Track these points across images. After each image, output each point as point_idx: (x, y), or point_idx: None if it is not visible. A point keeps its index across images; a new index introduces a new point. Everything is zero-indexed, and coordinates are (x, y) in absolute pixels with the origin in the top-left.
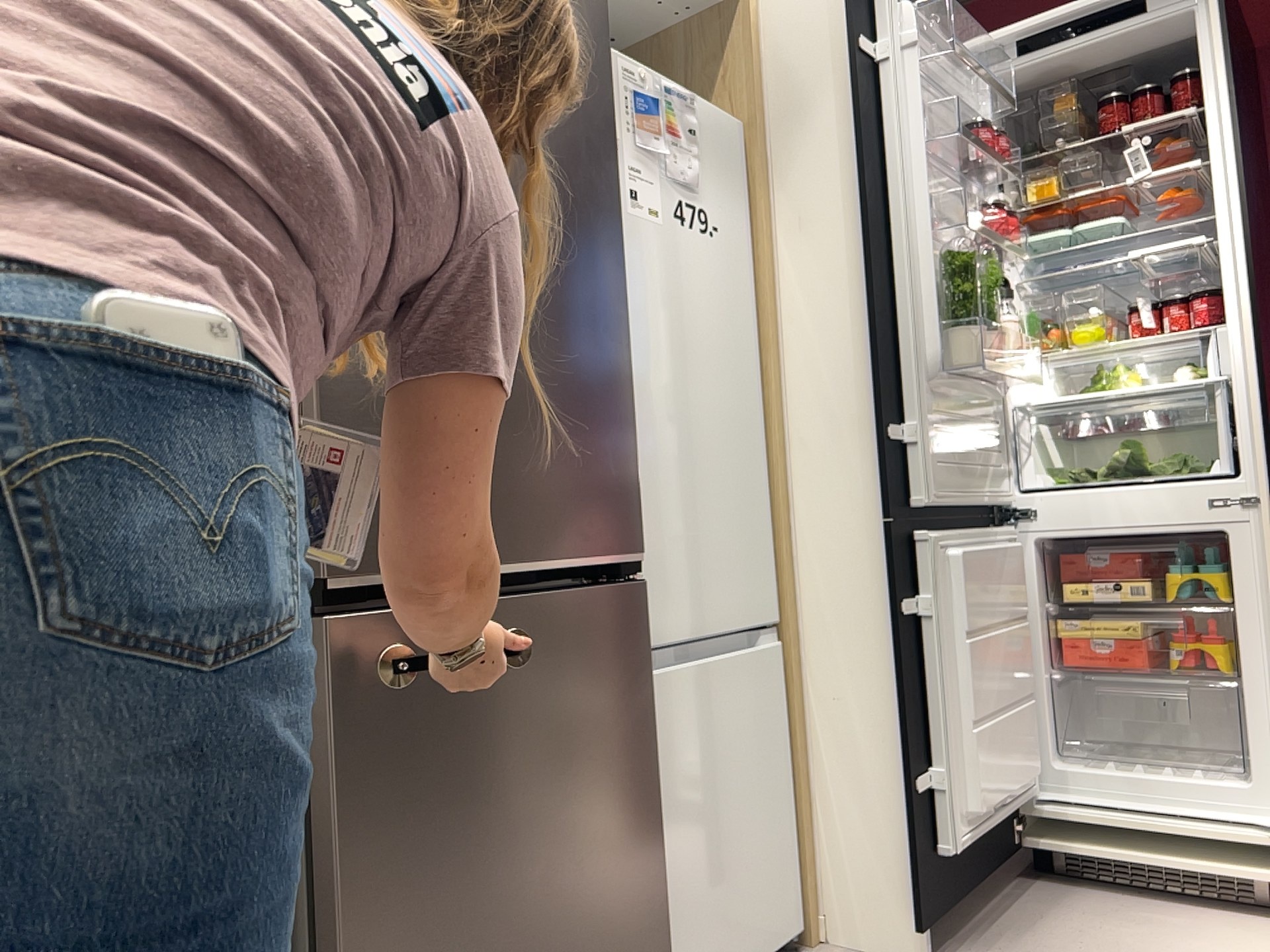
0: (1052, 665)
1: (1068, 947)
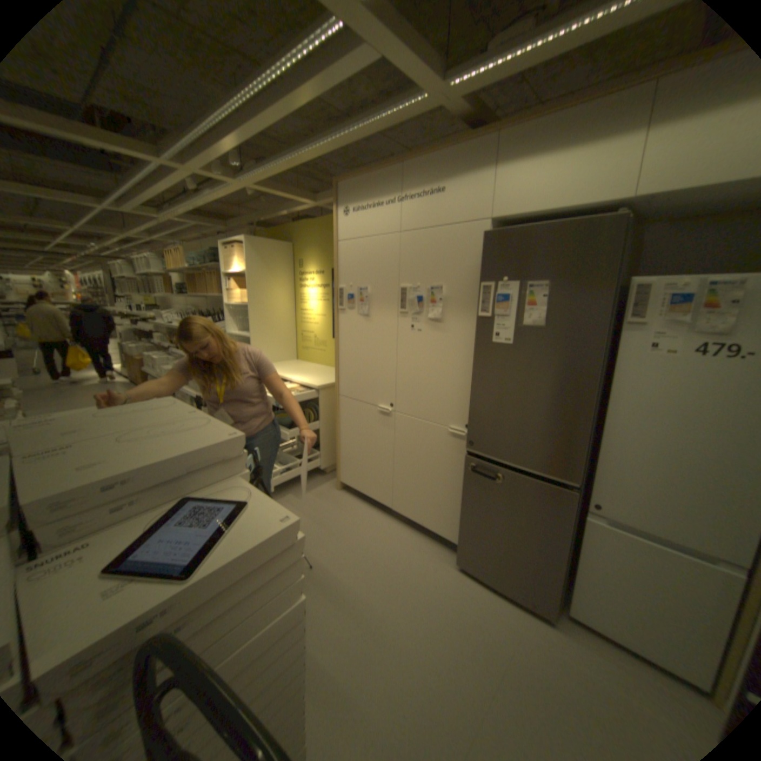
0: None
1: None
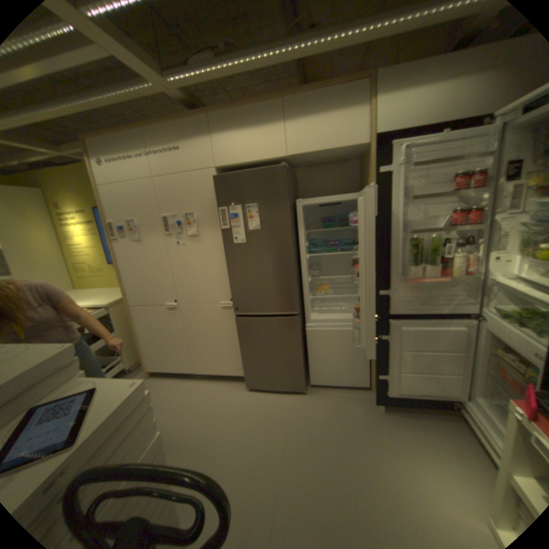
0: (488, 371)
1: (421, 438)
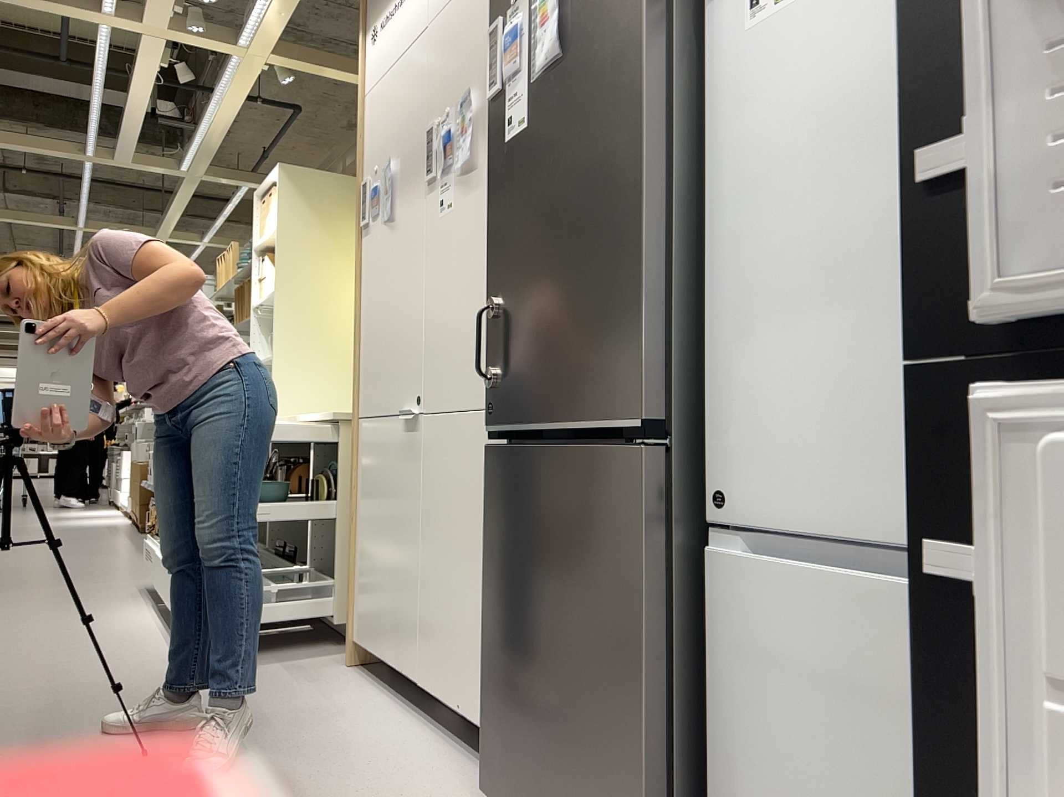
0: None
1: None
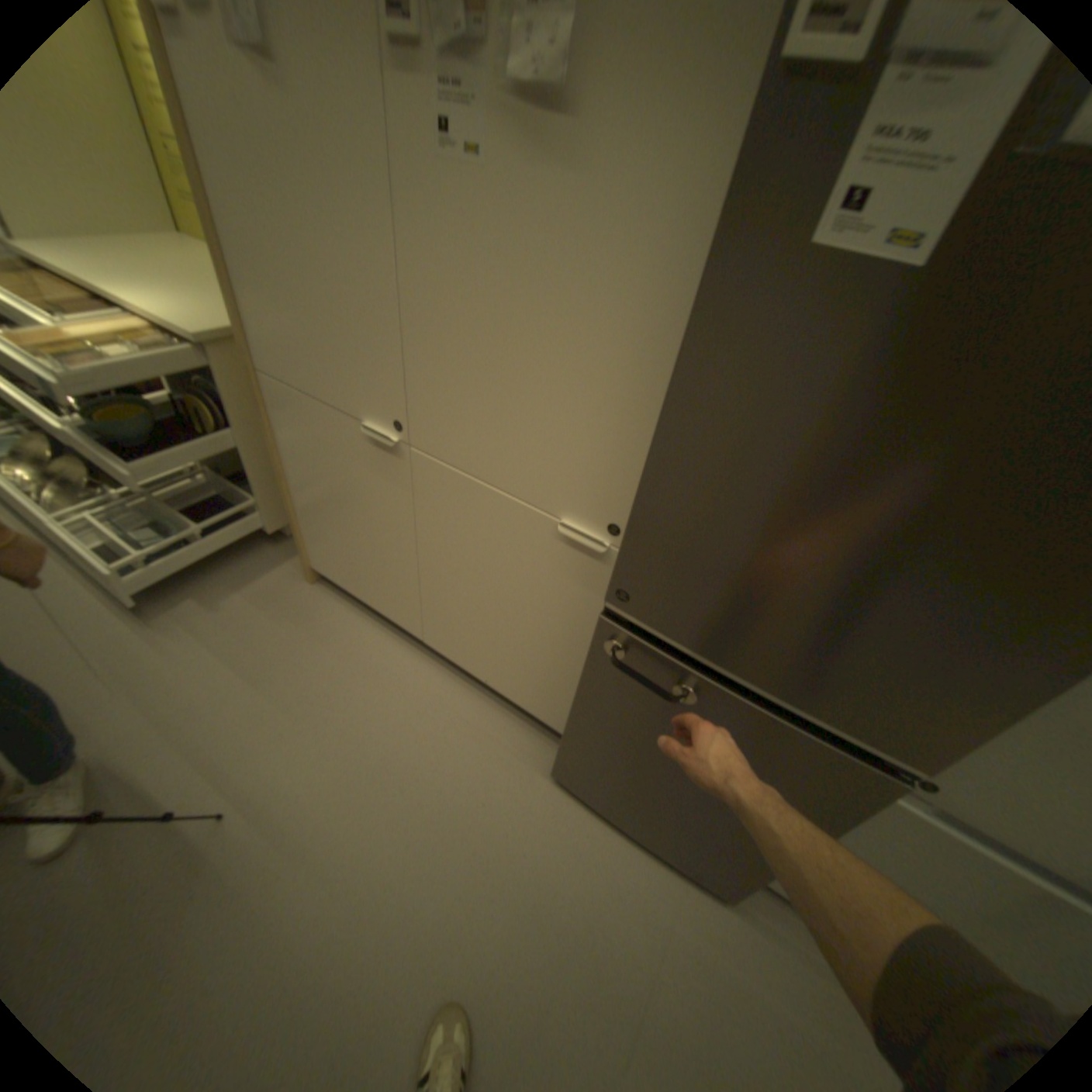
0: None
1: None
